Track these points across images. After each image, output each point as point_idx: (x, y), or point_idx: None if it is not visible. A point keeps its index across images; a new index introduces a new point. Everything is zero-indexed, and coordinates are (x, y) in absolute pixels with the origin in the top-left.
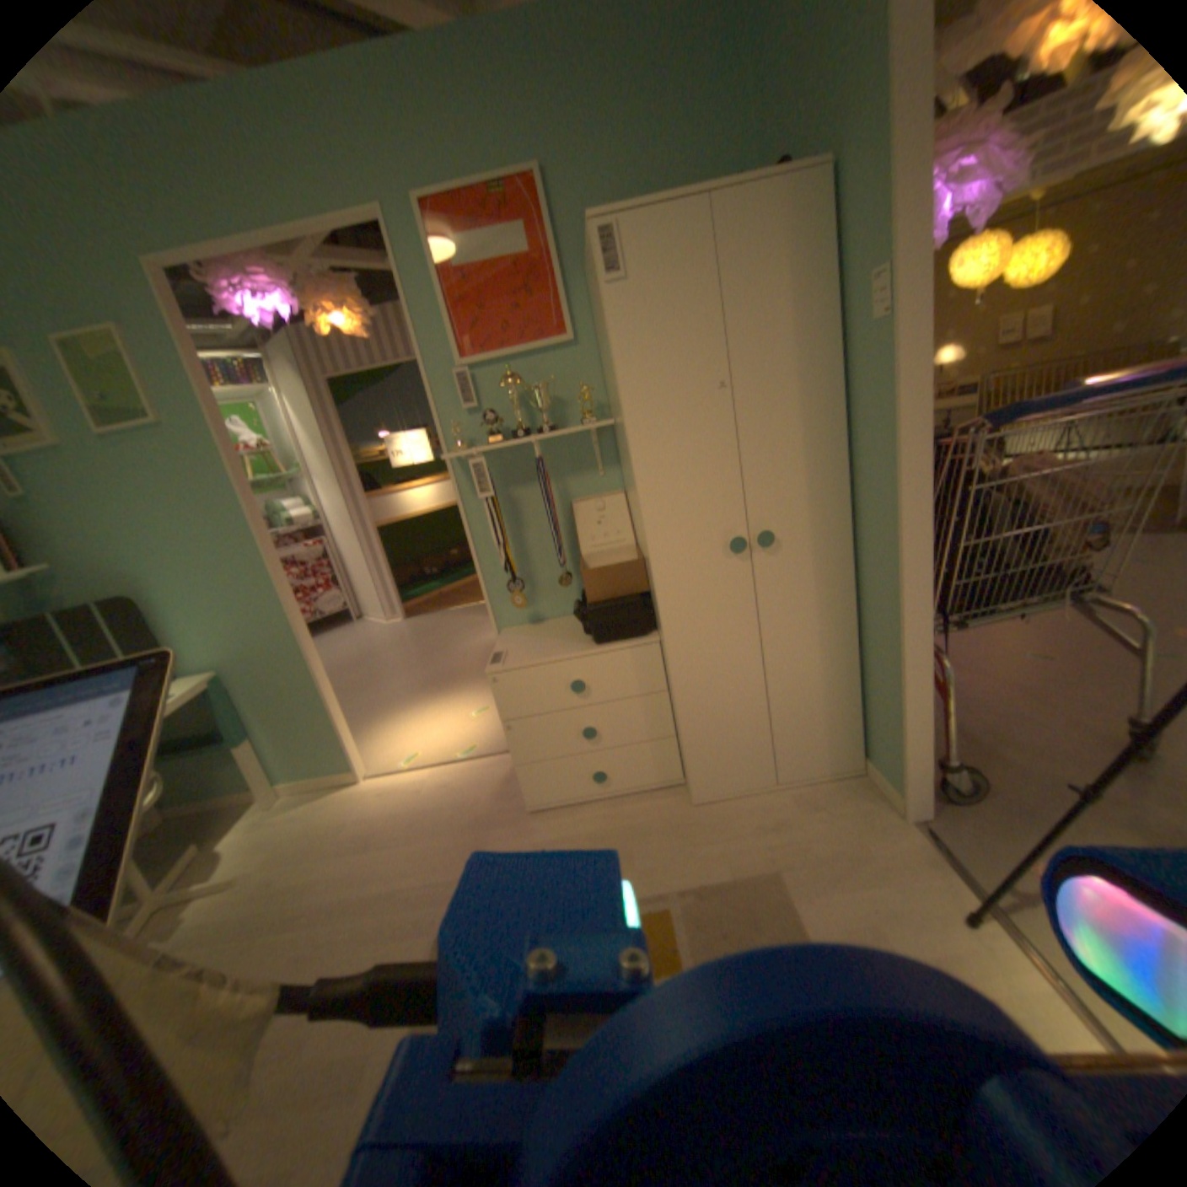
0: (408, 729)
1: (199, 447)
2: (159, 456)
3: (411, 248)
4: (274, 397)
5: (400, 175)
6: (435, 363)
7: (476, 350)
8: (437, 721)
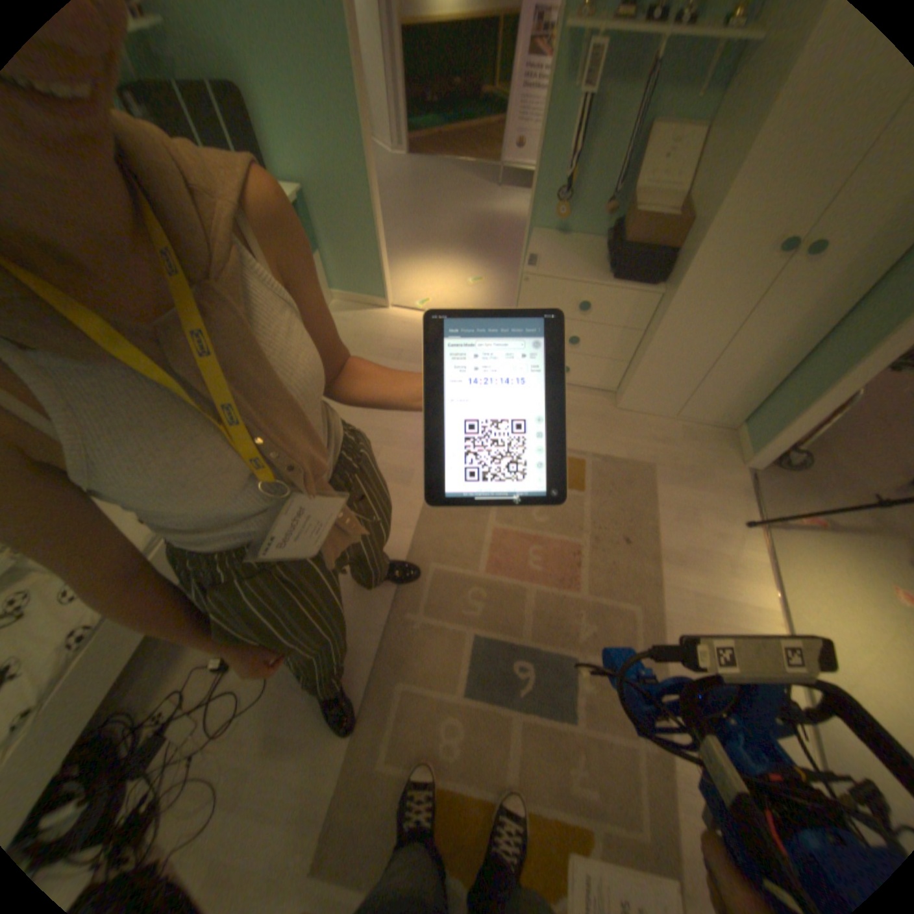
0: (420, 275)
1: None
2: None
3: None
4: None
5: None
6: None
7: None
8: (441, 276)
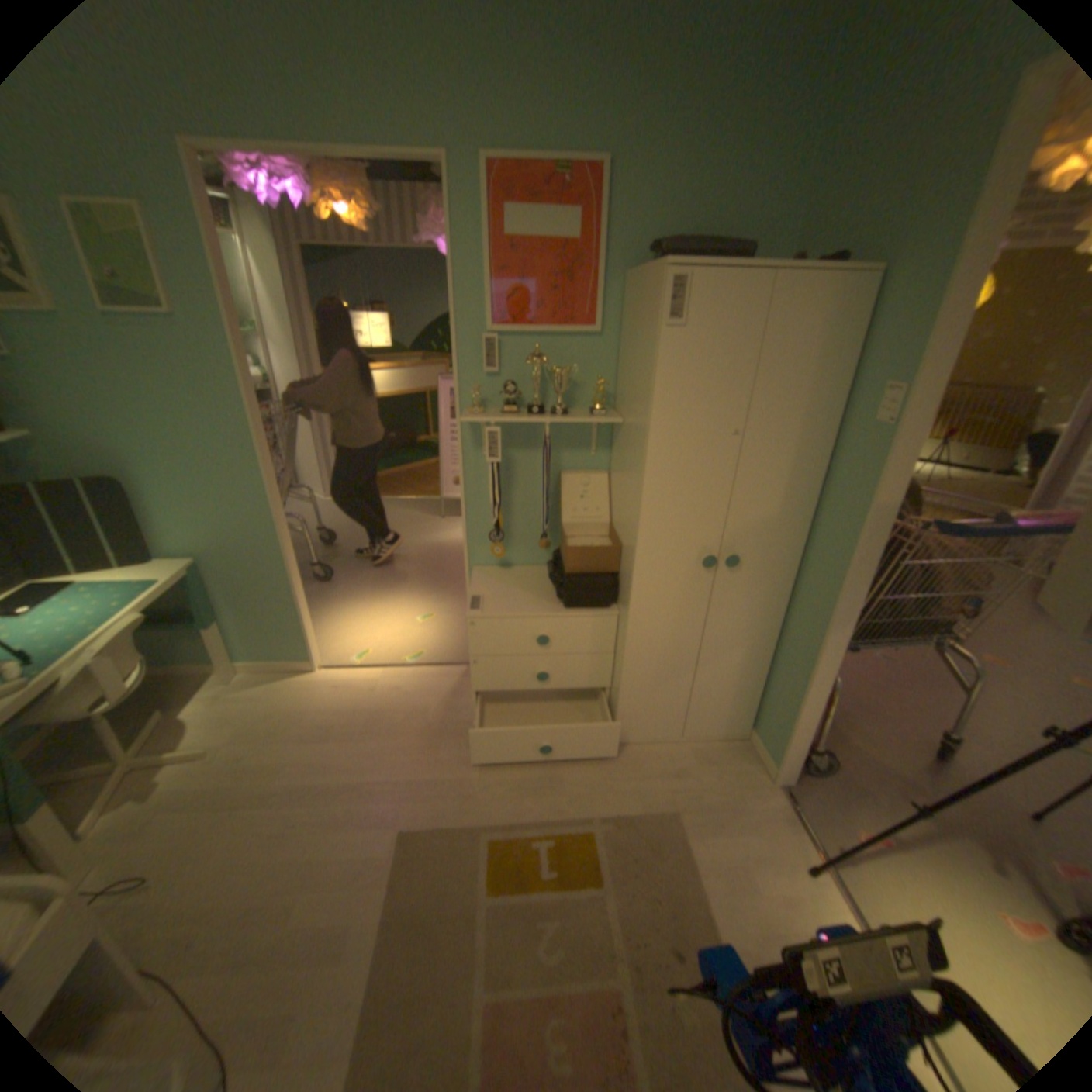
0: (358, 623)
1: (212, 347)
2: (167, 346)
3: (469, 206)
4: (237, 246)
5: (474, 129)
6: (467, 322)
7: (510, 320)
8: (385, 619)
